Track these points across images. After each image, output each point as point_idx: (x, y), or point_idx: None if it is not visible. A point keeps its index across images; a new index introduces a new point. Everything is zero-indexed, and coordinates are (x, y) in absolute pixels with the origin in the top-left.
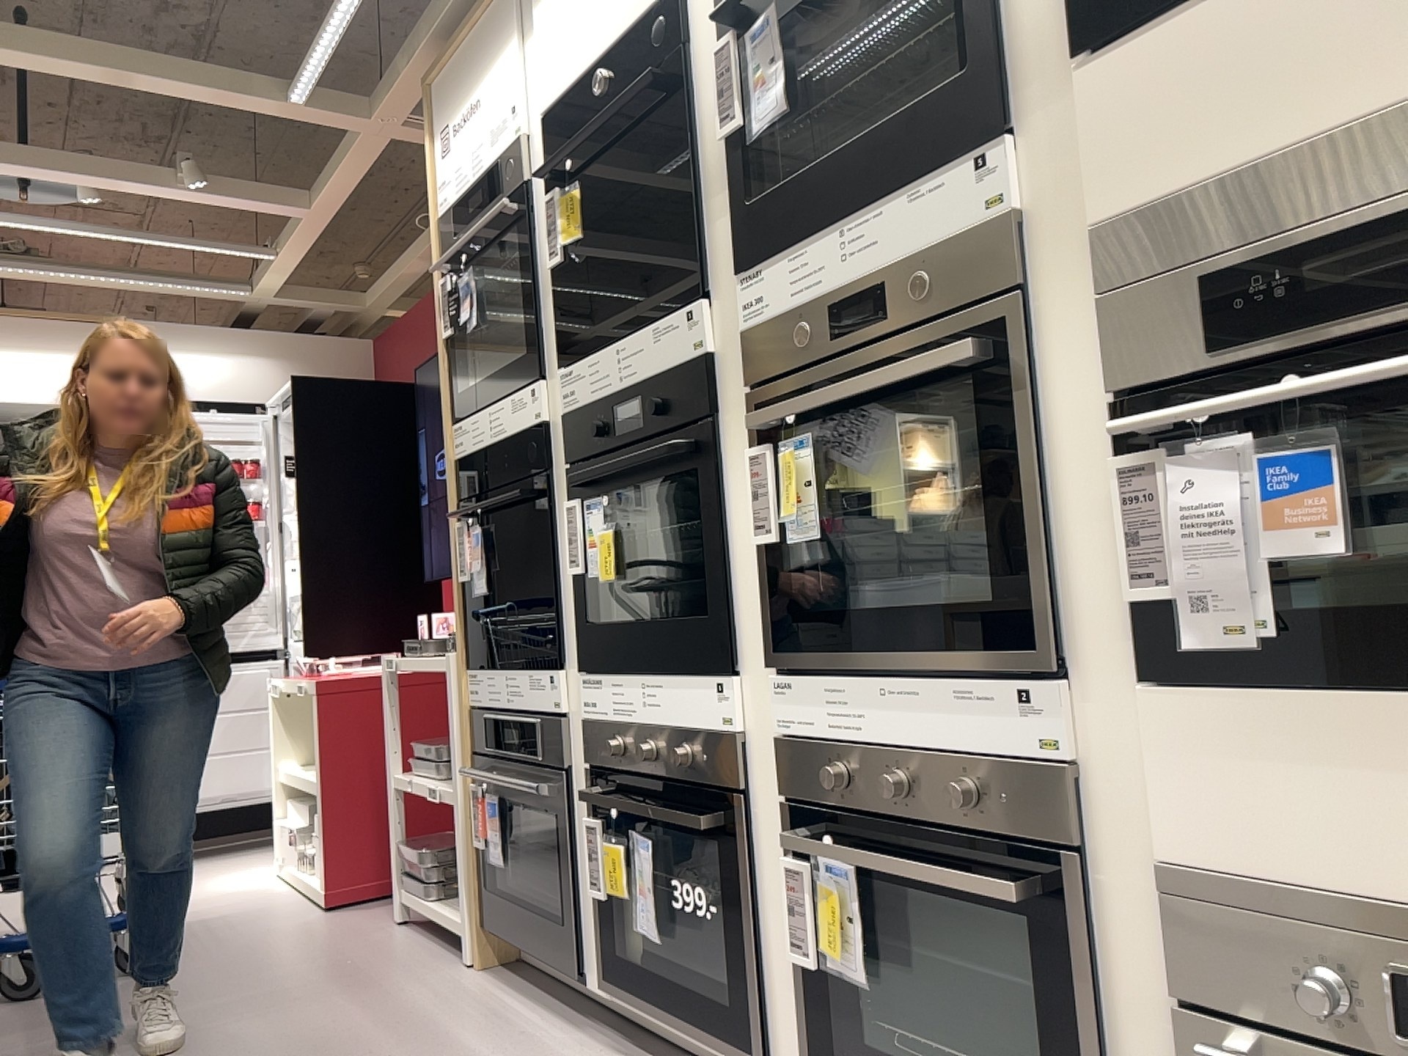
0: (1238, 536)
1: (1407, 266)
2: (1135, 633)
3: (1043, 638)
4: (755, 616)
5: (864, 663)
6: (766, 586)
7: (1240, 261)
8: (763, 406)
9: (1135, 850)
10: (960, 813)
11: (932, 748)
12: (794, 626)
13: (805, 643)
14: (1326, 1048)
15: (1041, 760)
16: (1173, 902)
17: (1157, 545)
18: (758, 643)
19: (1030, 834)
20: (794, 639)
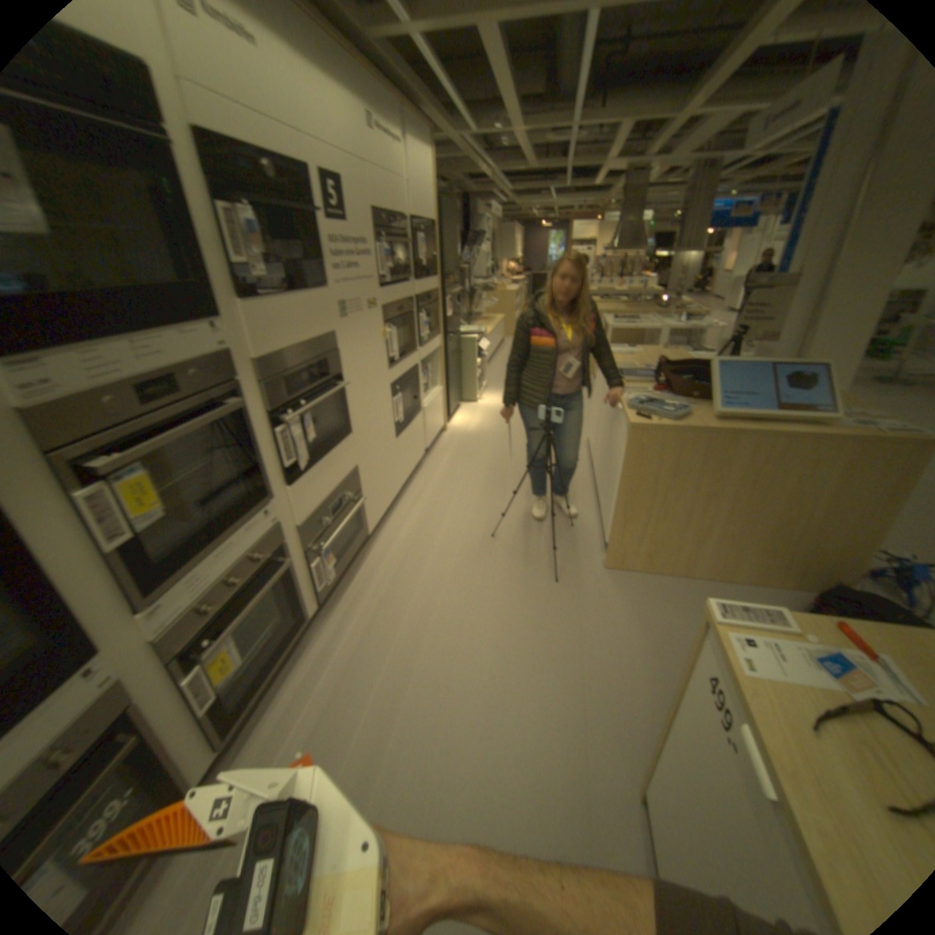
0: (301, 443)
1: (311, 379)
2: (281, 479)
3: (266, 494)
4: (99, 602)
5: (205, 555)
6: (112, 574)
7: (291, 376)
8: (82, 461)
9: (289, 533)
10: (259, 566)
11: (239, 559)
12: (152, 575)
13: (164, 576)
14: (321, 536)
15: (270, 530)
16: (302, 534)
17: (290, 452)
18: (107, 616)
19: (273, 553)
20: (154, 581)
